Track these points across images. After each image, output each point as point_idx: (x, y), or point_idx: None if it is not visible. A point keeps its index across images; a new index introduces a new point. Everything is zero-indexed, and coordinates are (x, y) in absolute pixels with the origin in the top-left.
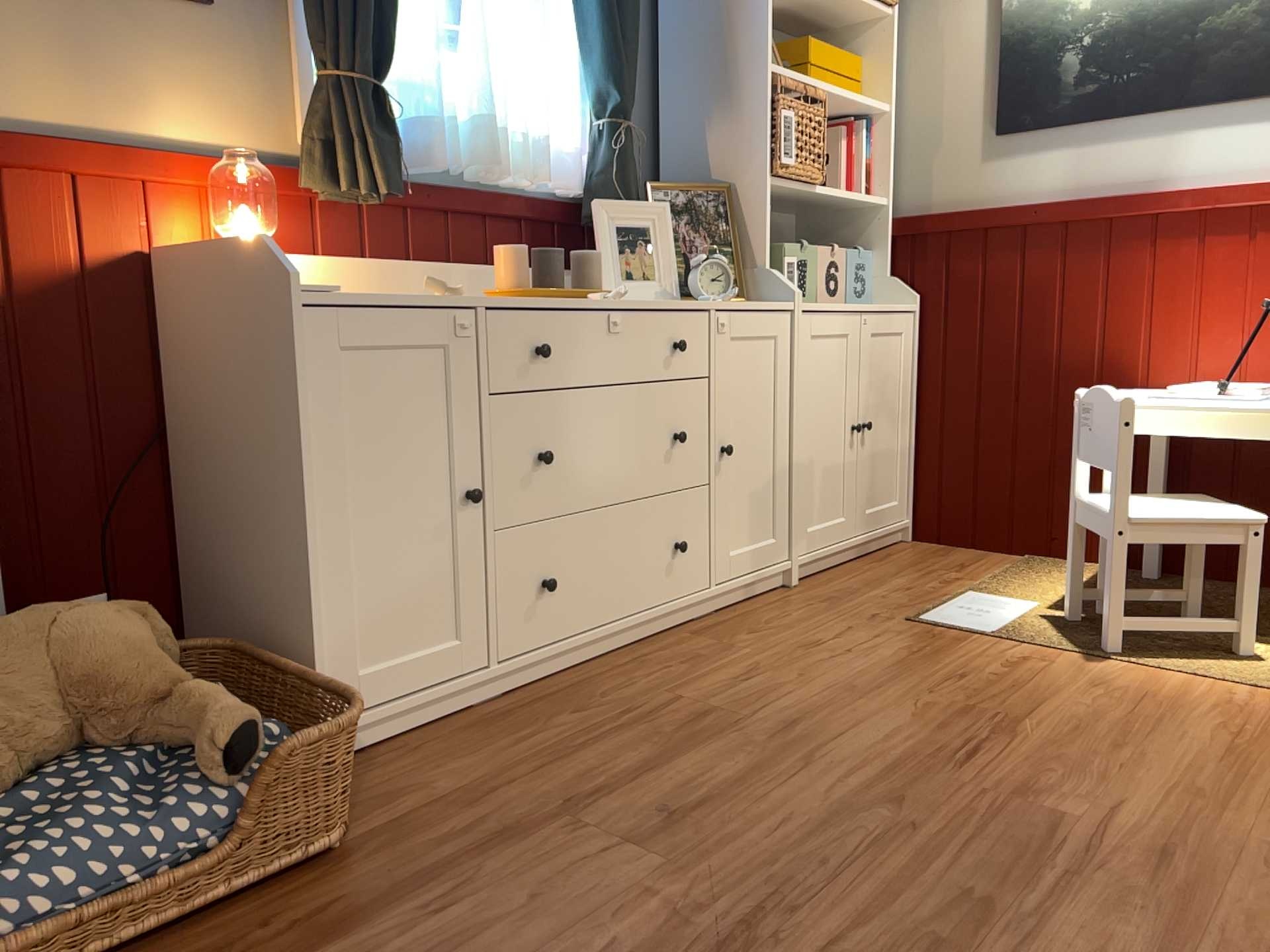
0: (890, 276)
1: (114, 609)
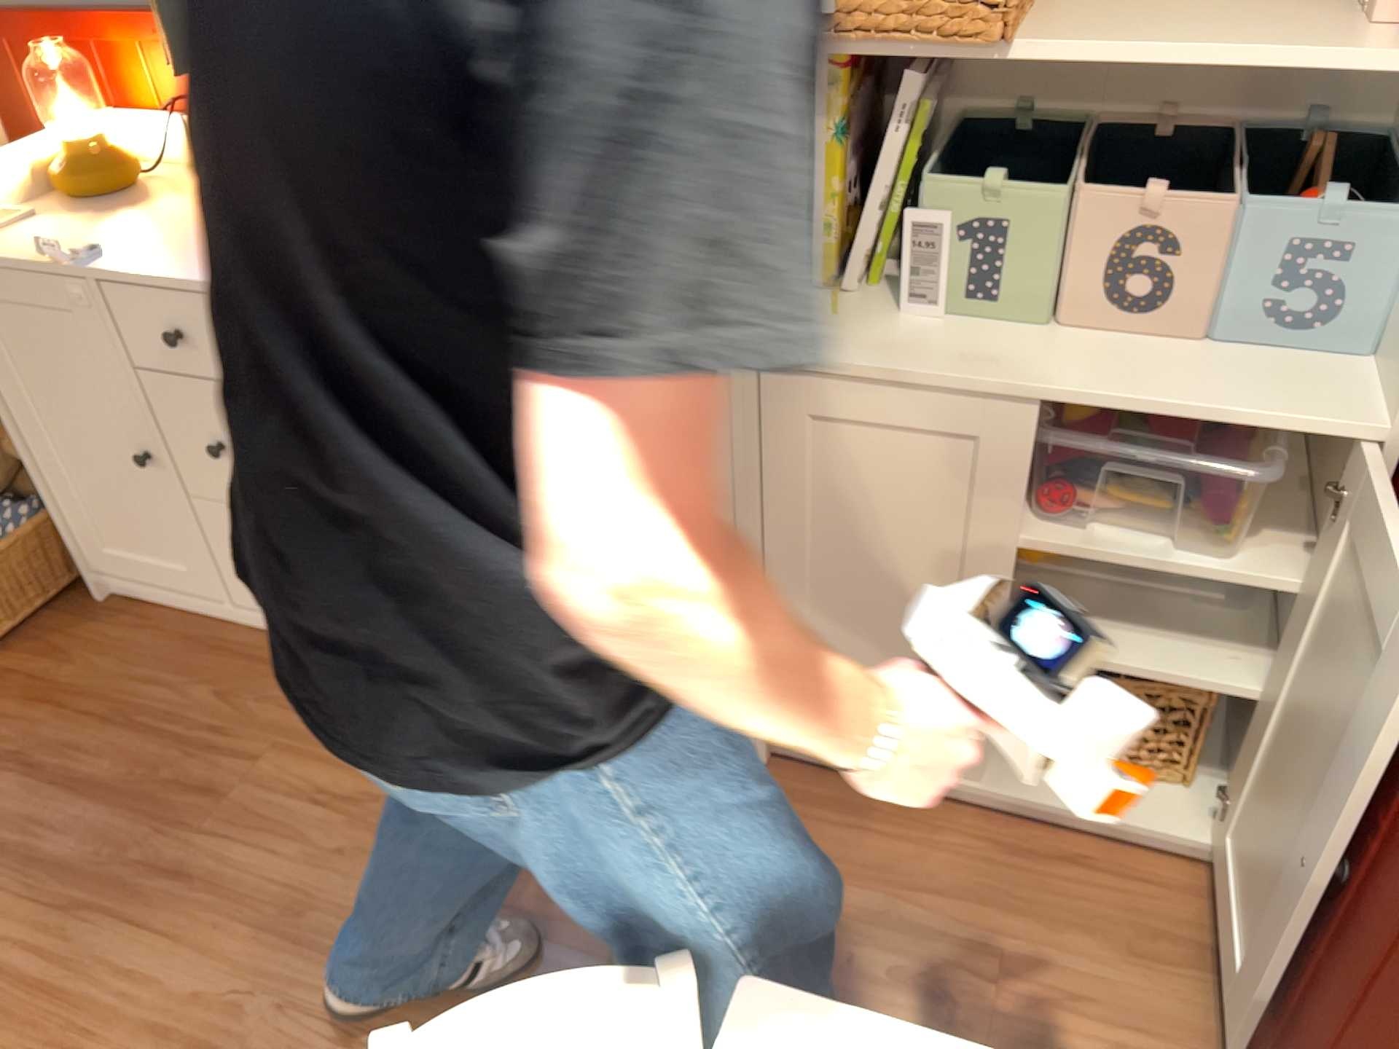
0: None
1: None
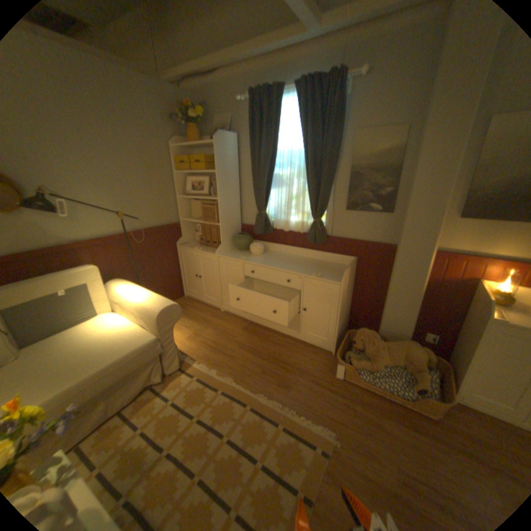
0: None
1: (424, 351)
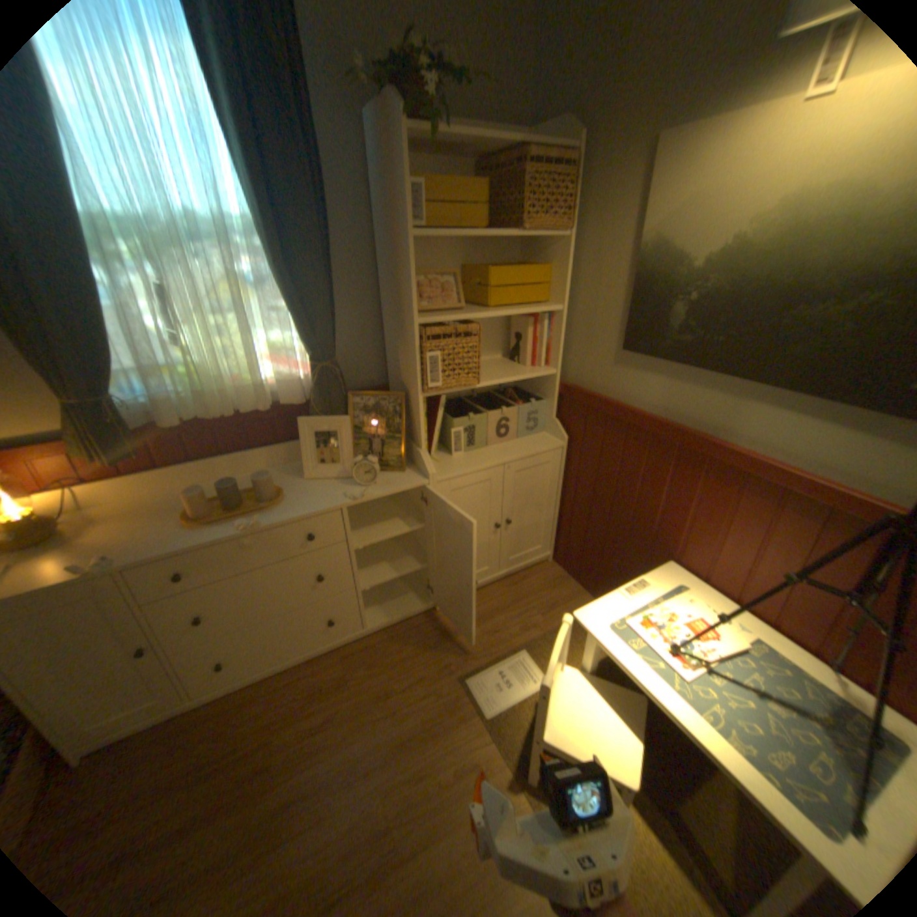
0: (555, 418)
1: None
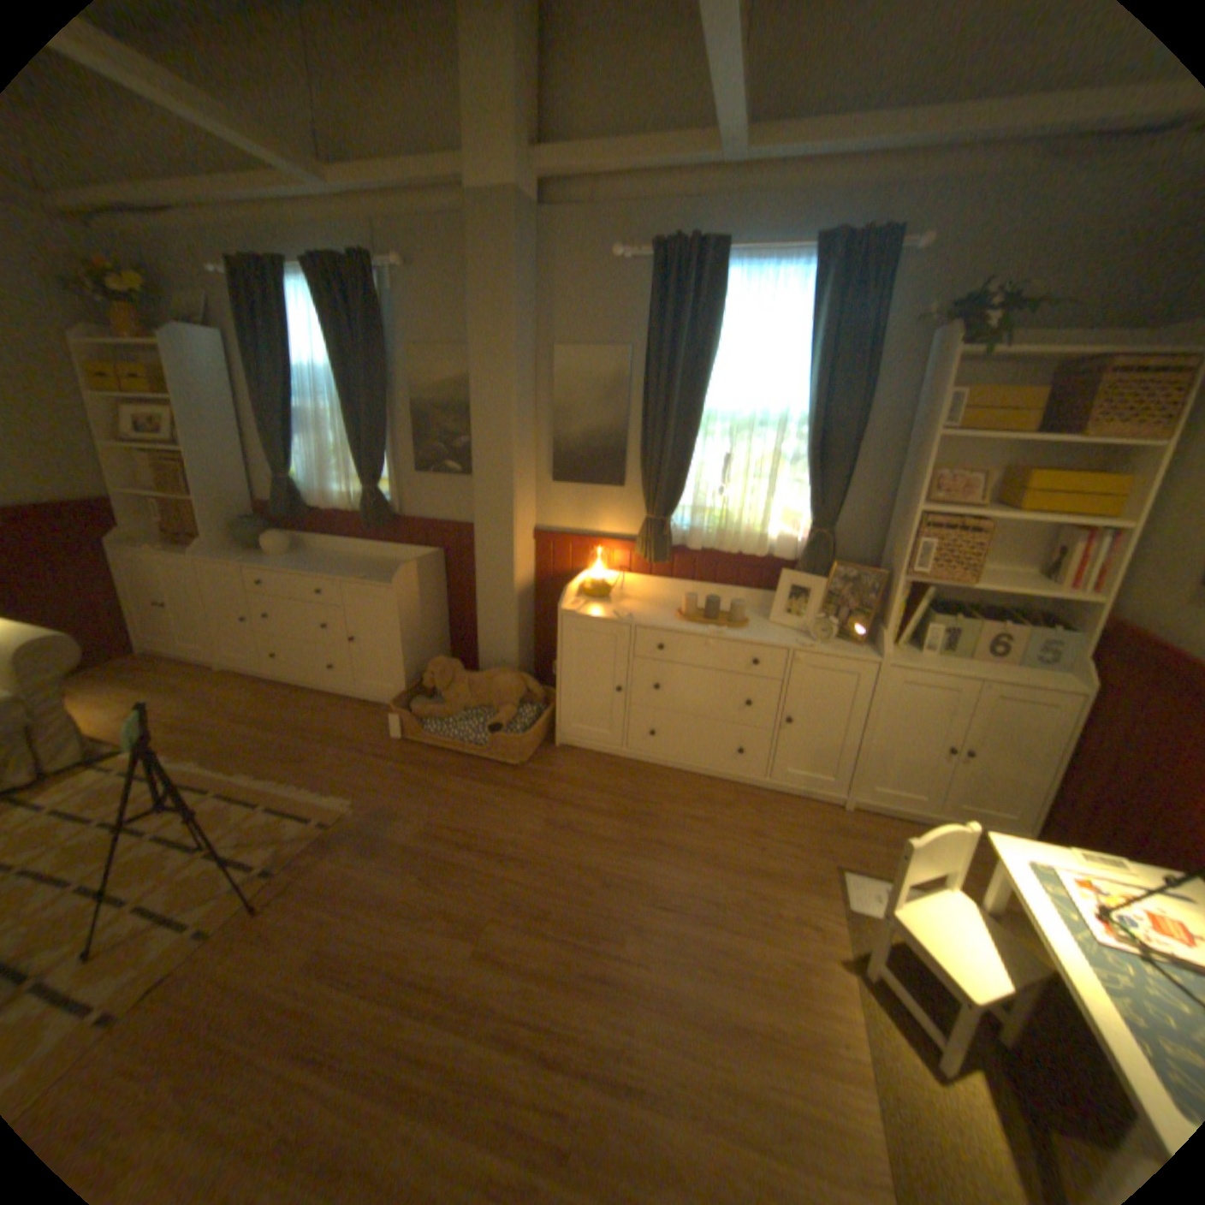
0: (1090, 660)
1: (517, 678)
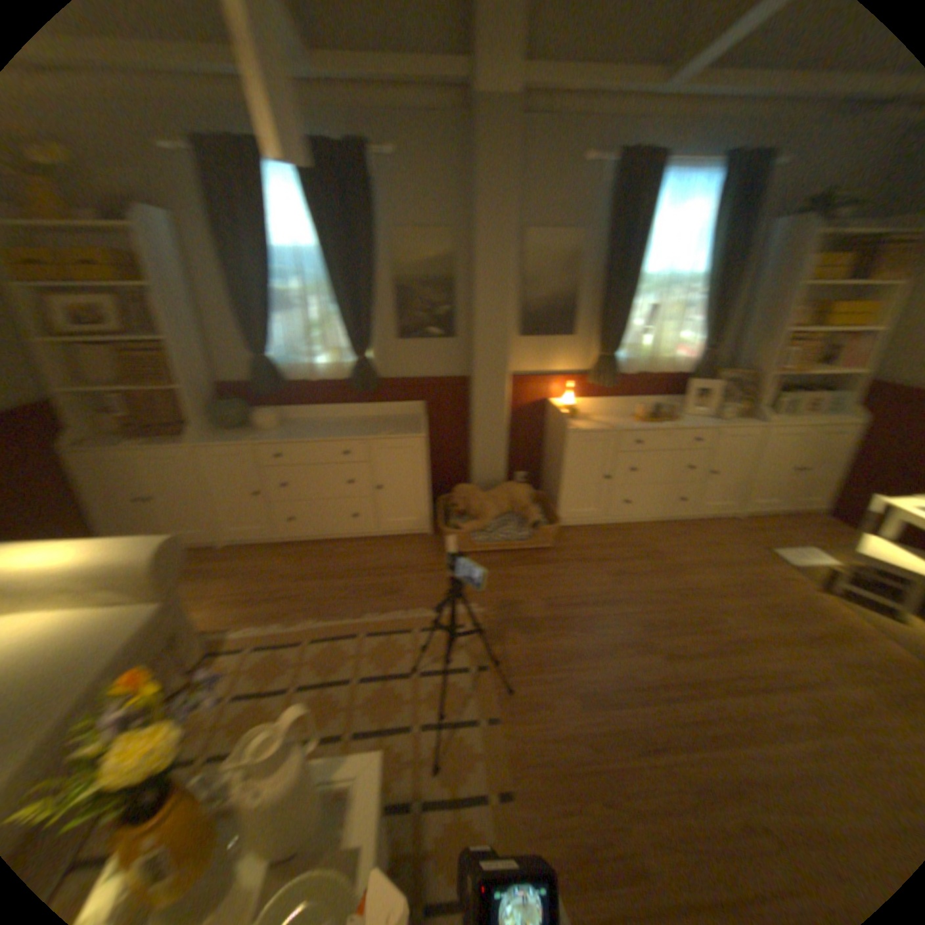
0: (857, 405)
1: (523, 487)
